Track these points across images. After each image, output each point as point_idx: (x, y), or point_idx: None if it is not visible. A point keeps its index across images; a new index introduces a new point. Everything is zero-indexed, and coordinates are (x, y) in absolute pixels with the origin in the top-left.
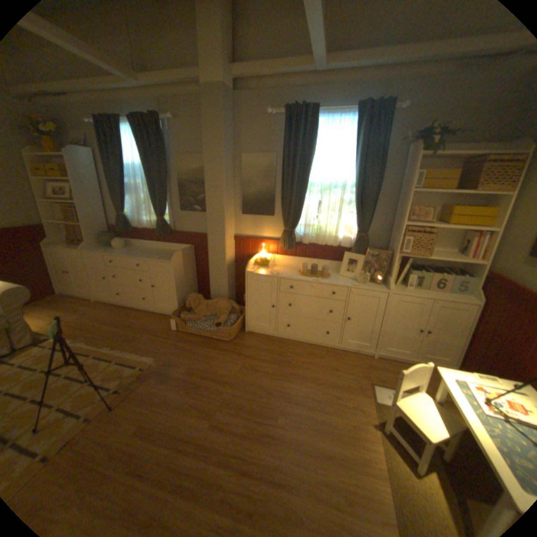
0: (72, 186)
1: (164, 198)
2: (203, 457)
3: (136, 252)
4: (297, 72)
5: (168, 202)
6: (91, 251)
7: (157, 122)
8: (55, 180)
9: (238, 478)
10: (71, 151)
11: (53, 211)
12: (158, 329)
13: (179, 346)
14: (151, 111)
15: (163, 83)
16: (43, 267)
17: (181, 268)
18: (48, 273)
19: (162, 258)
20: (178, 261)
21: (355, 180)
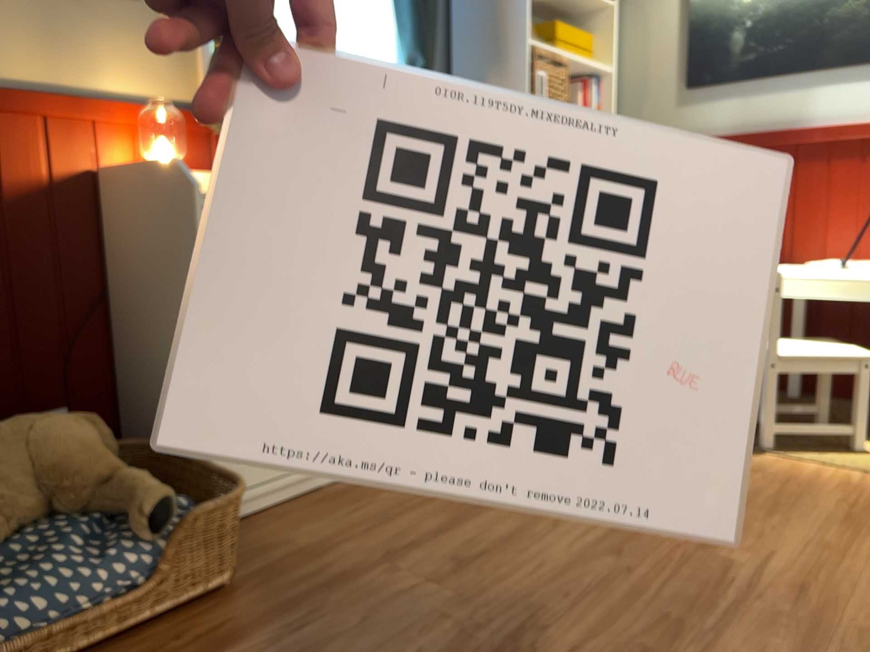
0: None
1: None
2: None
3: None
4: None
5: None
6: None
7: None
8: None
9: None
10: None
11: None
12: None
13: None
14: None
15: None
16: None
17: None
18: None
19: None
20: None
21: None
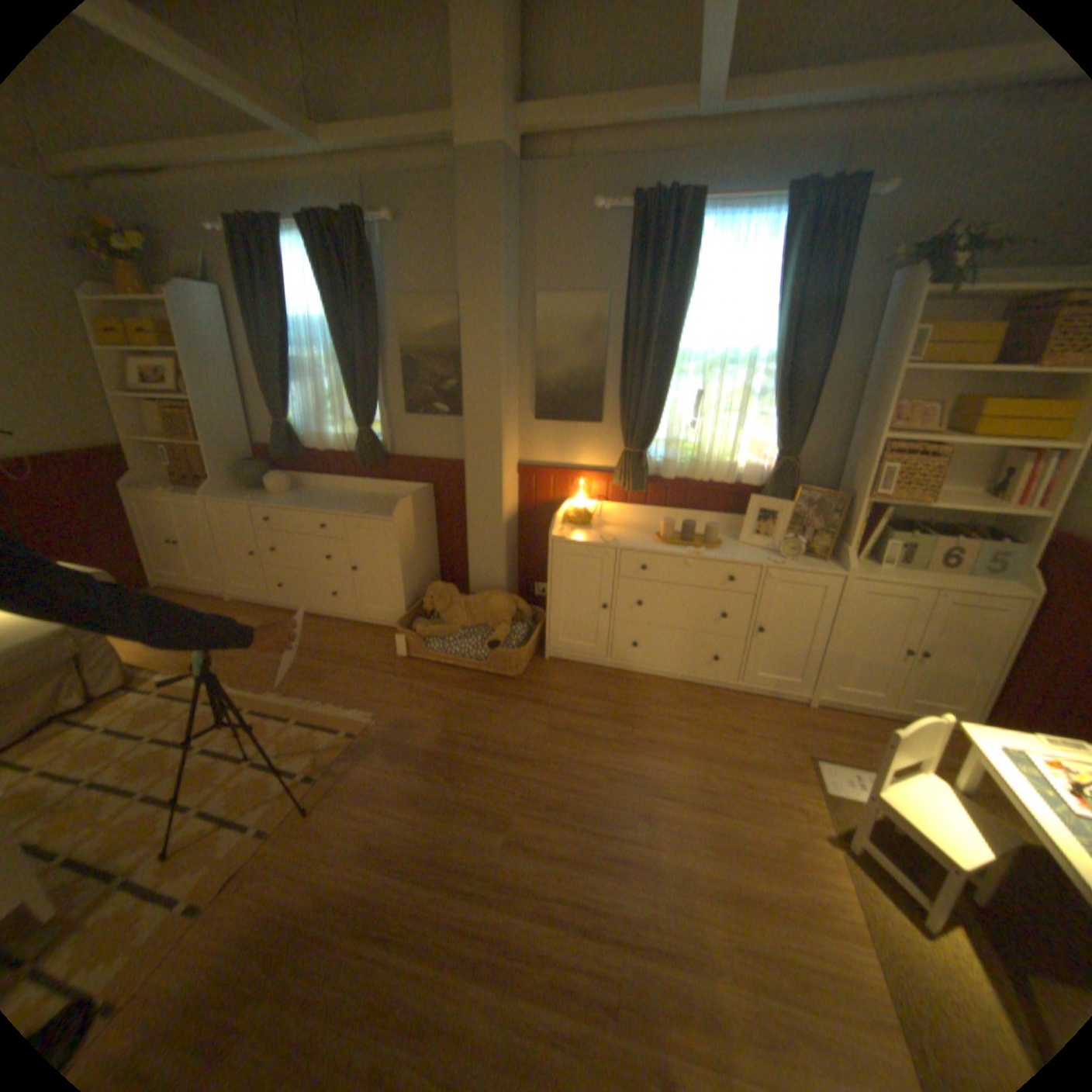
0: (183, 365)
1: (374, 388)
2: (502, 904)
3: (316, 499)
4: (659, 120)
5: (381, 396)
6: (224, 499)
7: (360, 229)
8: (144, 352)
9: (577, 942)
10: (180, 292)
11: (140, 417)
12: (369, 655)
13: (417, 688)
14: (345, 206)
15: (372, 147)
16: (124, 532)
17: (411, 531)
18: (134, 545)
19: (373, 512)
20: (405, 518)
21: (778, 348)
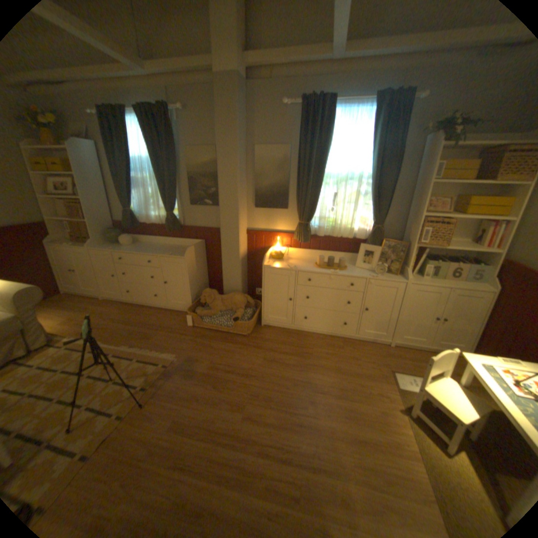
0: (76, 181)
1: (174, 192)
2: (241, 448)
3: (145, 248)
4: (313, 60)
5: (178, 196)
6: (98, 248)
7: (166, 113)
8: (56, 174)
9: (279, 466)
10: (74, 144)
11: (54, 207)
12: (173, 326)
13: (197, 342)
14: (158, 101)
15: (171, 72)
16: (46, 266)
17: (193, 263)
18: (52, 272)
19: (174, 254)
20: (190, 257)
21: (372, 172)
